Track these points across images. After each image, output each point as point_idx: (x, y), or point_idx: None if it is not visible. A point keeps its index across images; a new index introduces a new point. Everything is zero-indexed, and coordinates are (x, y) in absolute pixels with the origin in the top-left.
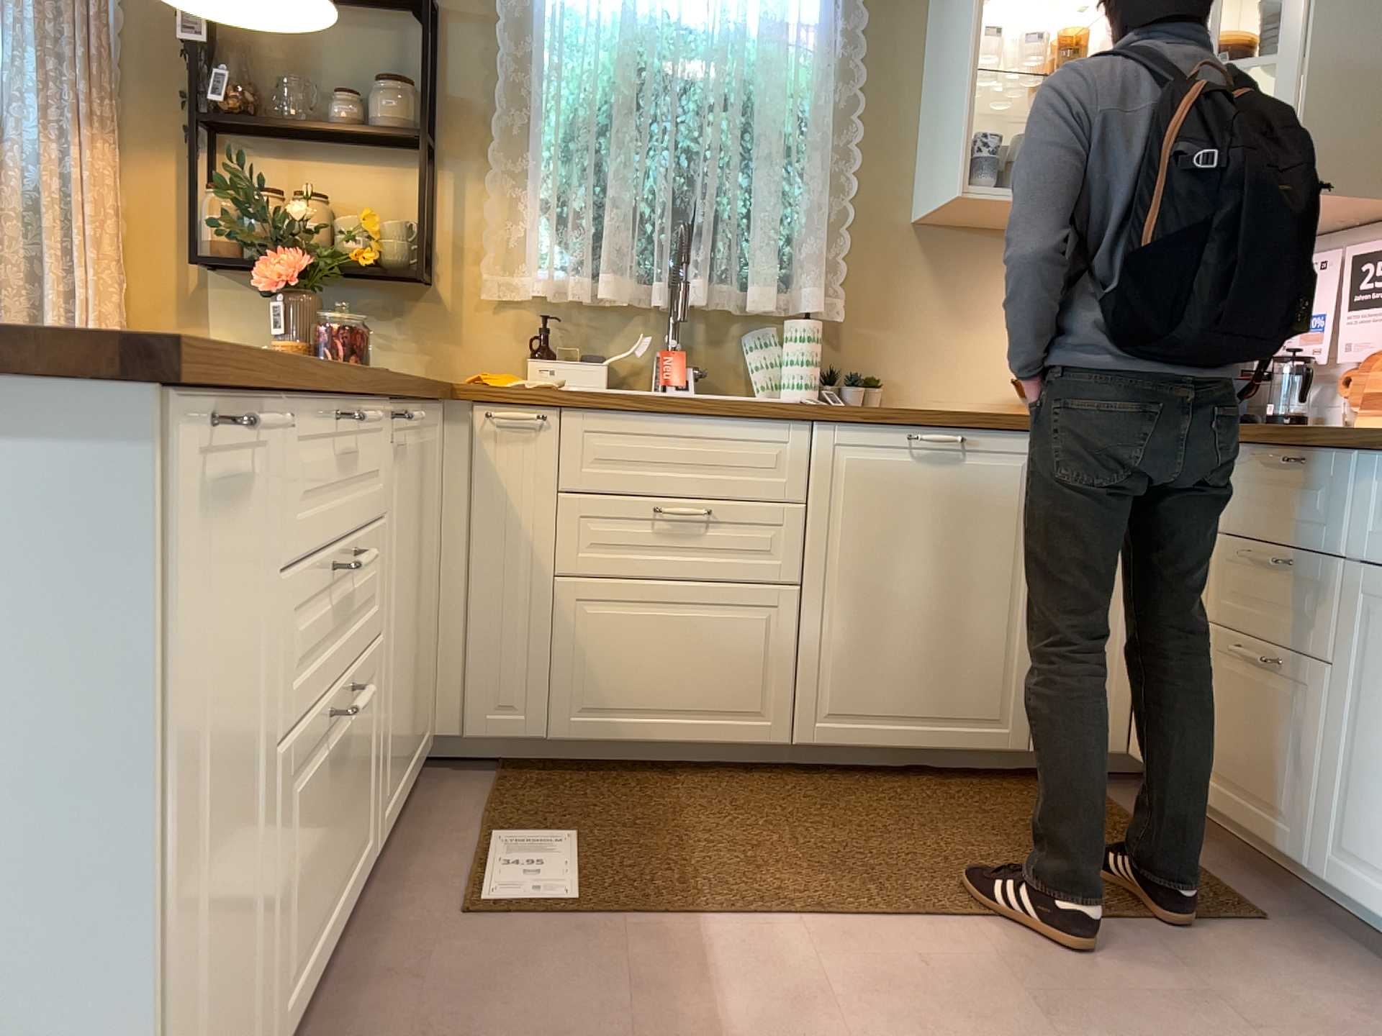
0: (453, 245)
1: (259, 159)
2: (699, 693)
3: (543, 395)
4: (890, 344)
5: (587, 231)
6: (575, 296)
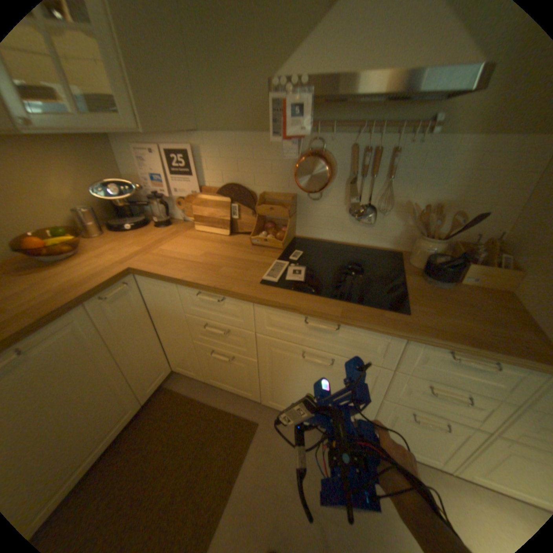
0: None
1: None
2: None
3: None
4: None
5: None
6: None
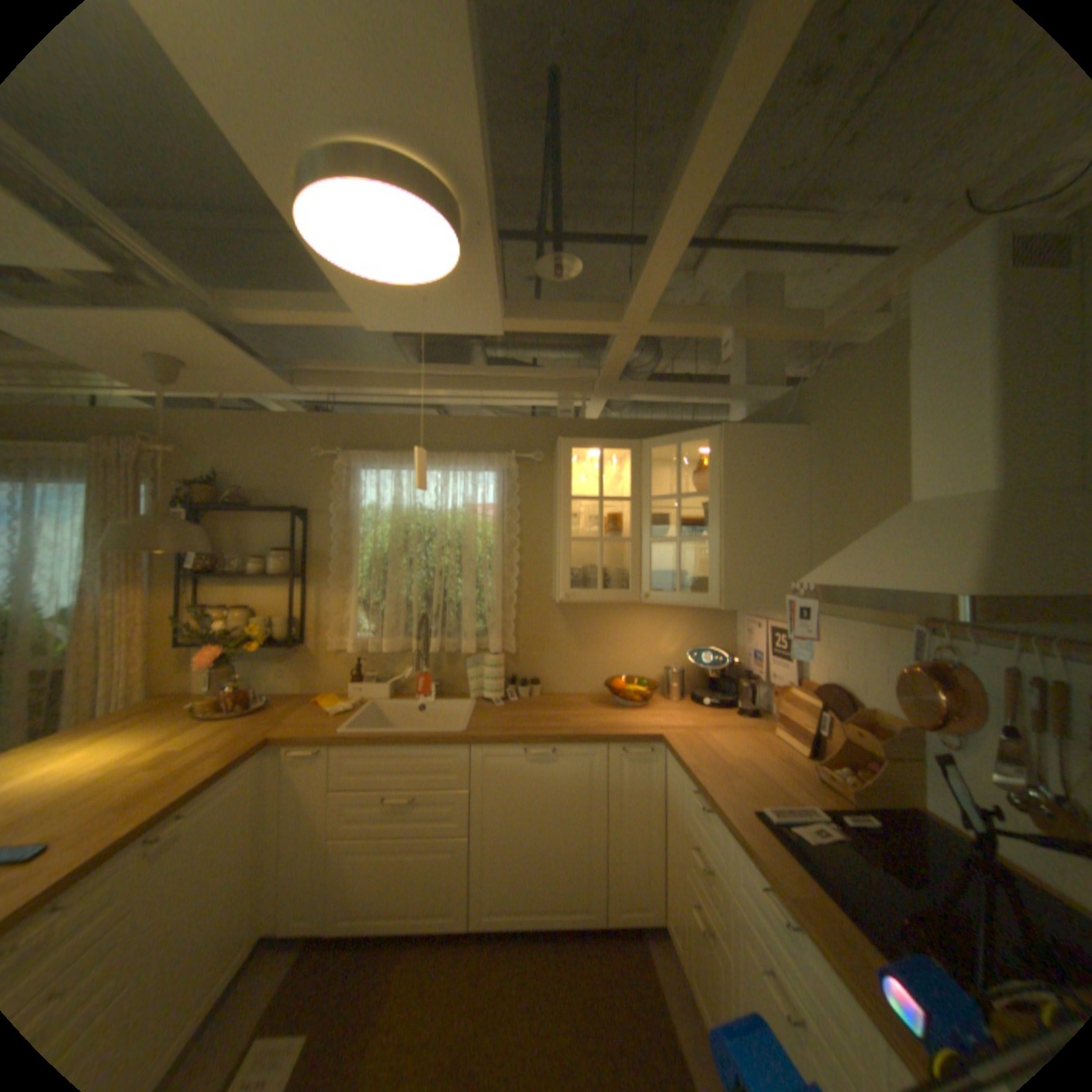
0: (314, 624)
1: (217, 587)
2: (411, 905)
3: (318, 741)
4: (544, 660)
5: (377, 617)
6: (371, 651)
